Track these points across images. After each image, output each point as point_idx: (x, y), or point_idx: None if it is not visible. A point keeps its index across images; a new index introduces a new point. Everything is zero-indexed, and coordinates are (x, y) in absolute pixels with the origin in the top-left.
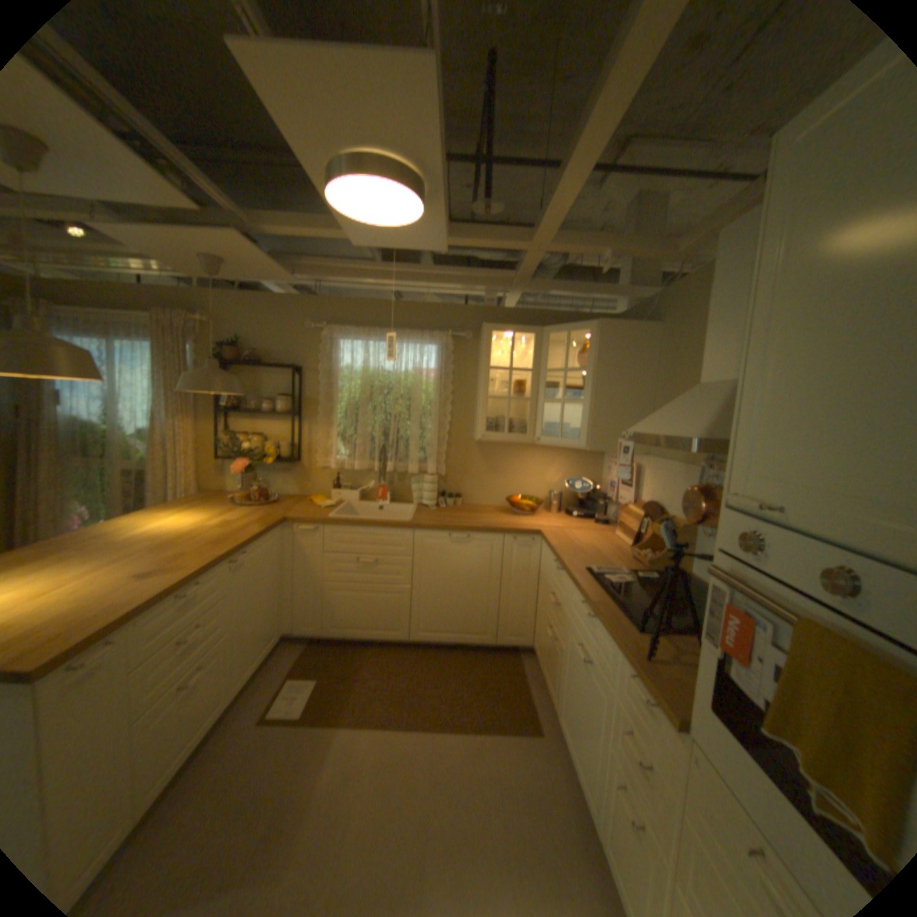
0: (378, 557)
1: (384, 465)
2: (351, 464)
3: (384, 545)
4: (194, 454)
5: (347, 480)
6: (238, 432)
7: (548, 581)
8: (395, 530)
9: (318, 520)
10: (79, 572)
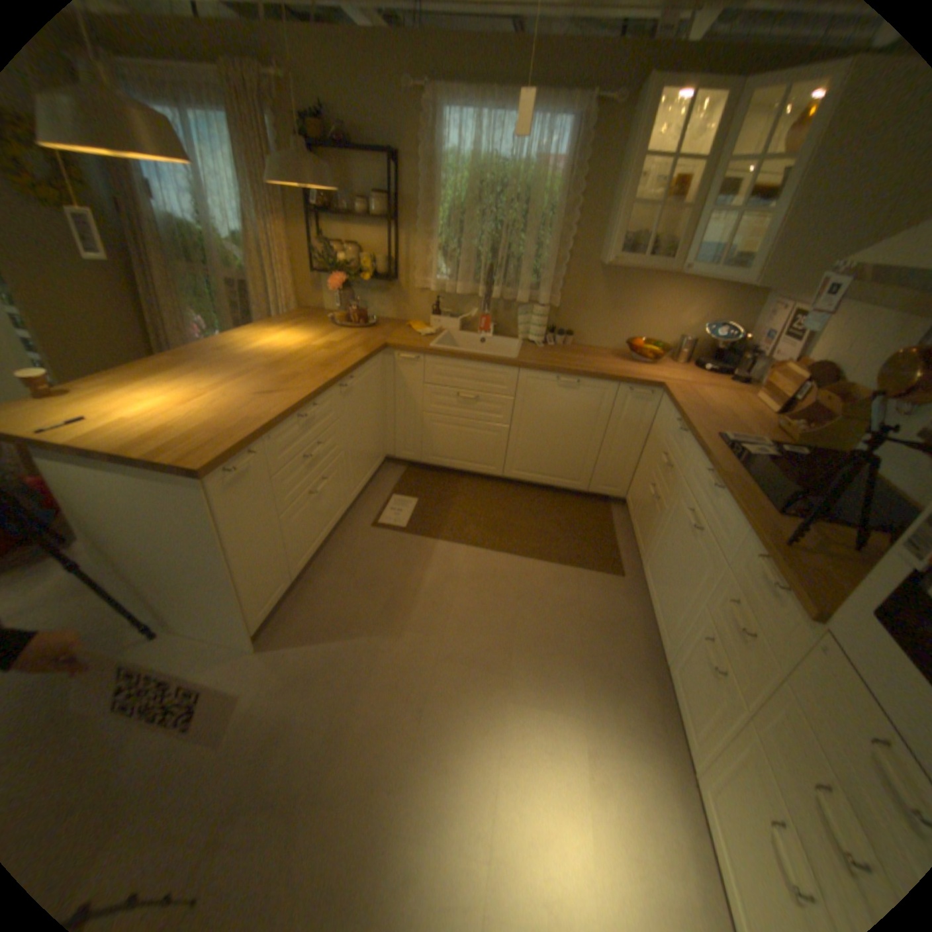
0: (478, 395)
1: (488, 291)
2: (452, 287)
3: (485, 383)
4: (289, 267)
5: (446, 306)
6: (331, 241)
7: (661, 440)
8: (498, 368)
9: (418, 350)
10: (211, 385)
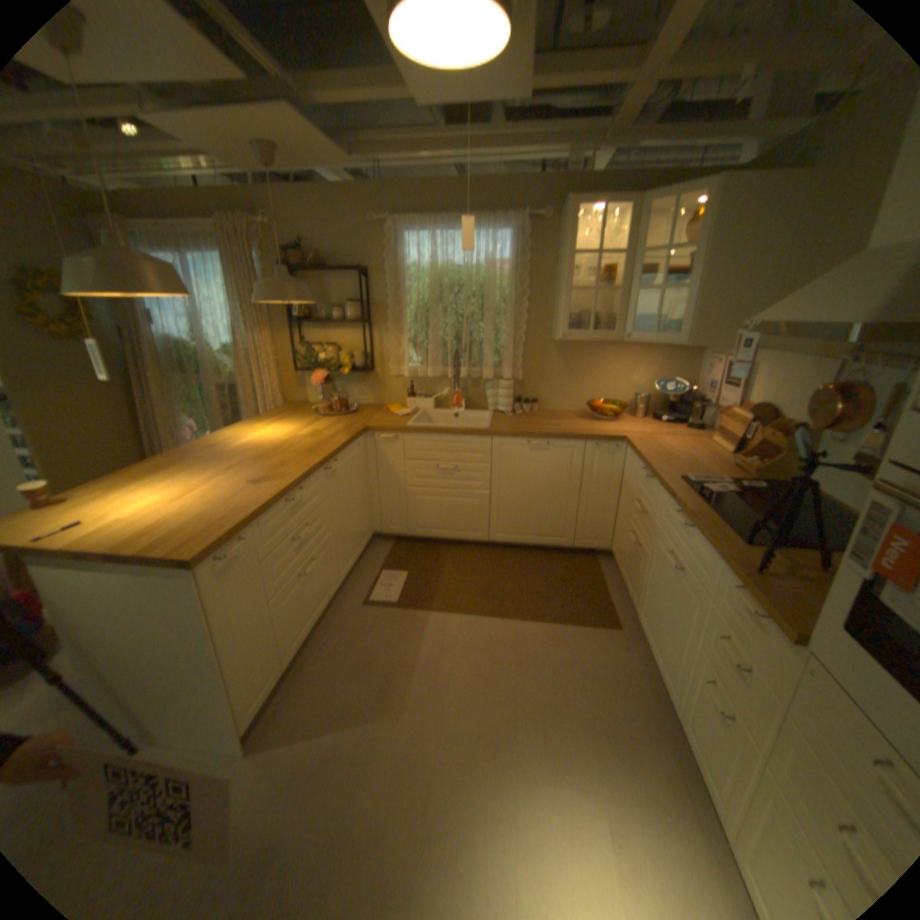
0: (456, 464)
1: (456, 371)
2: (423, 371)
3: (462, 453)
4: (275, 367)
5: (420, 388)
6: (312, 343)
7: (633, 488)
8: (472, 438)
9: (397, 429)
10: (202, 479)
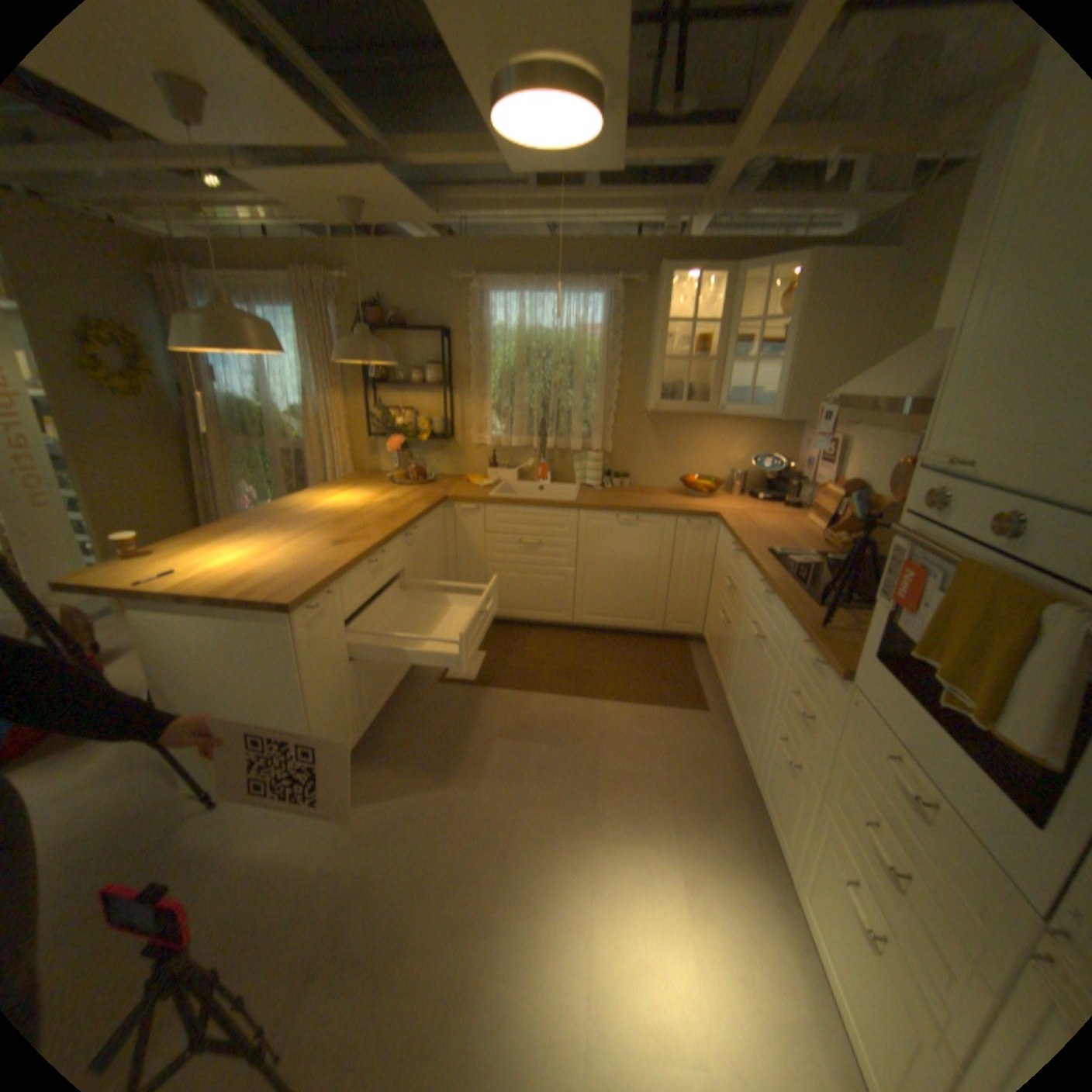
0: (540, 540)
1: (541, 443)
2: (507, 442)
3: (546, 528)
4: (346, 434)
5: (502, 460)
6: (388, 409)
7: (723, 567)
8: (558, 512)
9: (478, 501)
10: (283, 541)
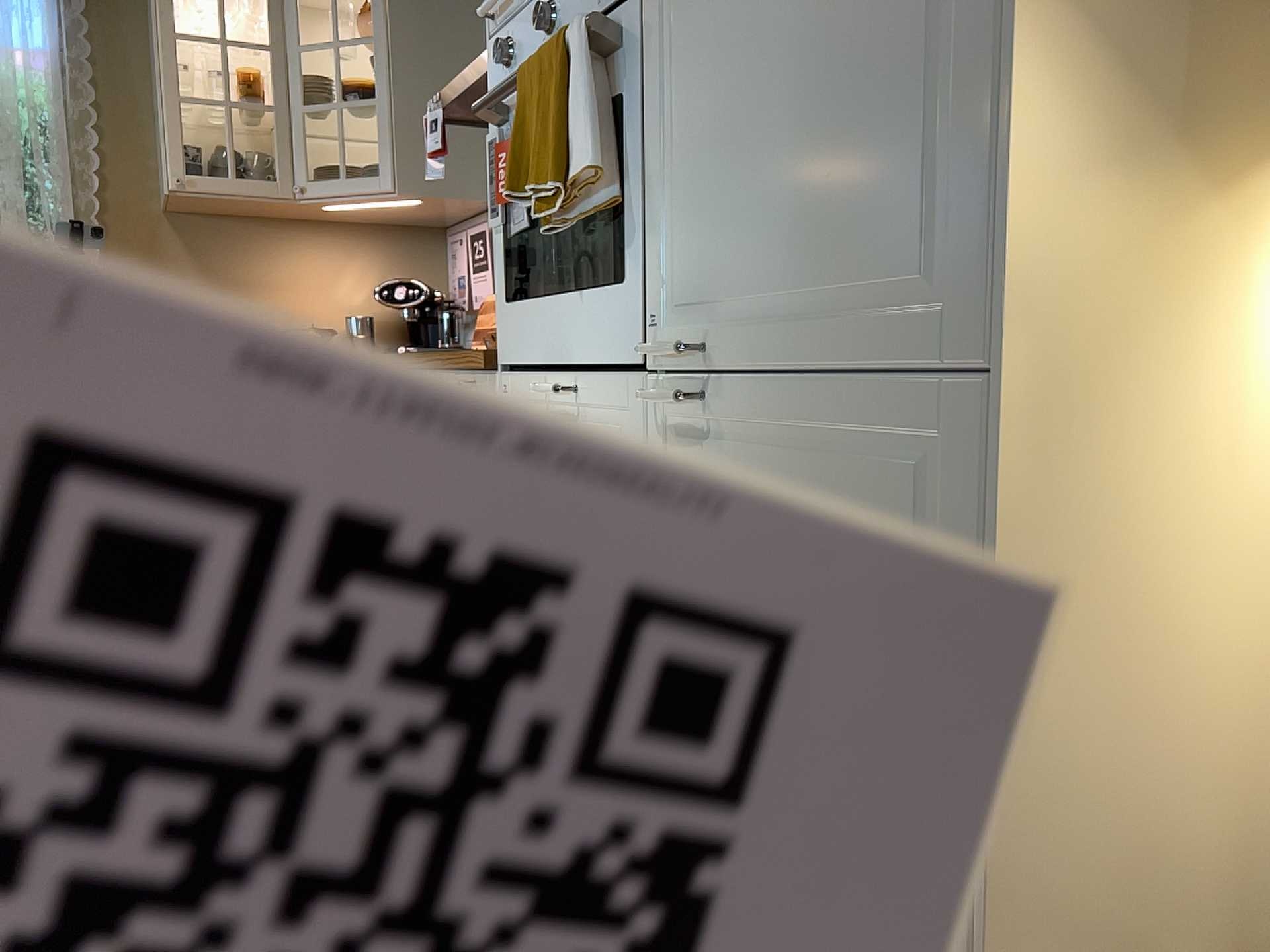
0: None
1: None
2: None
3: None
4: None
5: None
6: None
7: None
8: None
9: None
10: None
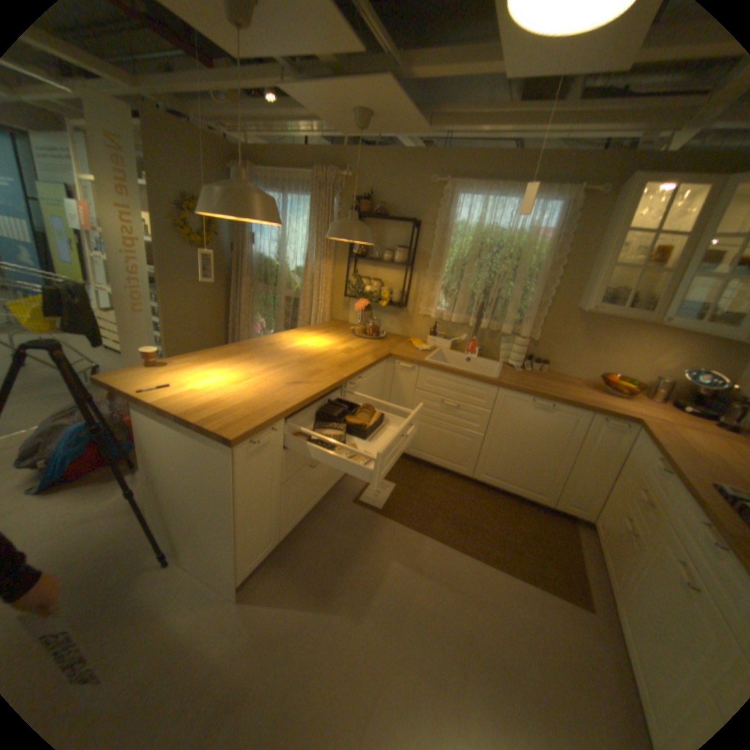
0: (460, 404)
1: (477, 321)
2: (448, 316)
3: (467, 395)
4: (329, 291)
5: (441, 329)
6: (362, 277)
7: (640, 475)
8: (480, 384)
9: (415, 361)
10: (257, 371)
